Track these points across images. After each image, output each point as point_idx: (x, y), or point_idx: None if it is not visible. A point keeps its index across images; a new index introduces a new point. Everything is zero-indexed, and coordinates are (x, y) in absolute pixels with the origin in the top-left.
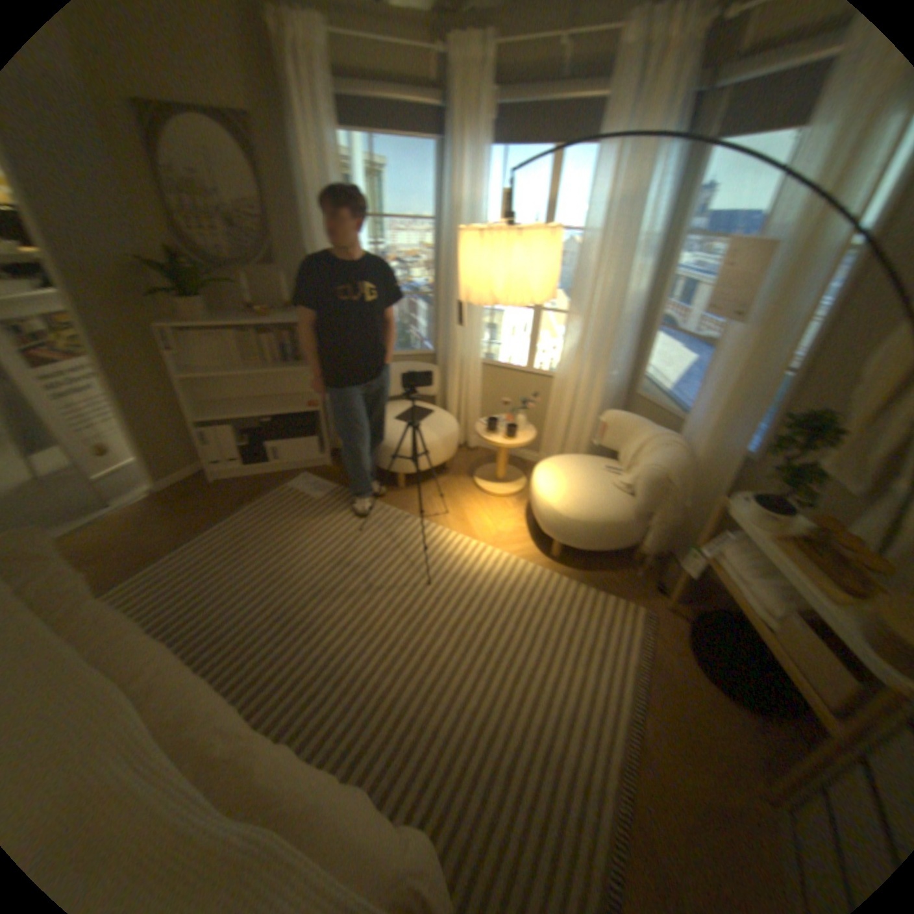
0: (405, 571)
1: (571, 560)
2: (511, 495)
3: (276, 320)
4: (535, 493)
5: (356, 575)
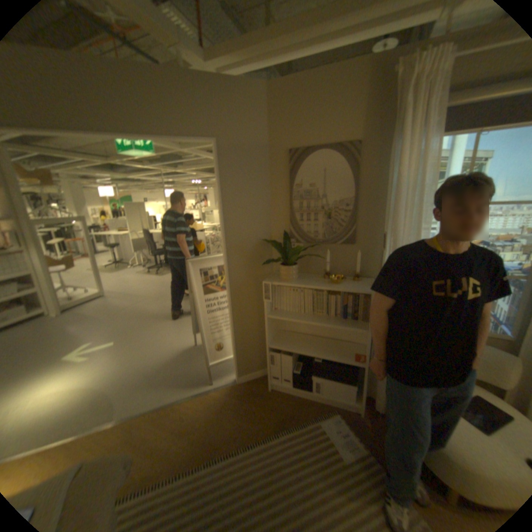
0: None
1: None
2: None
3: (349, 288)
4: None
5: None
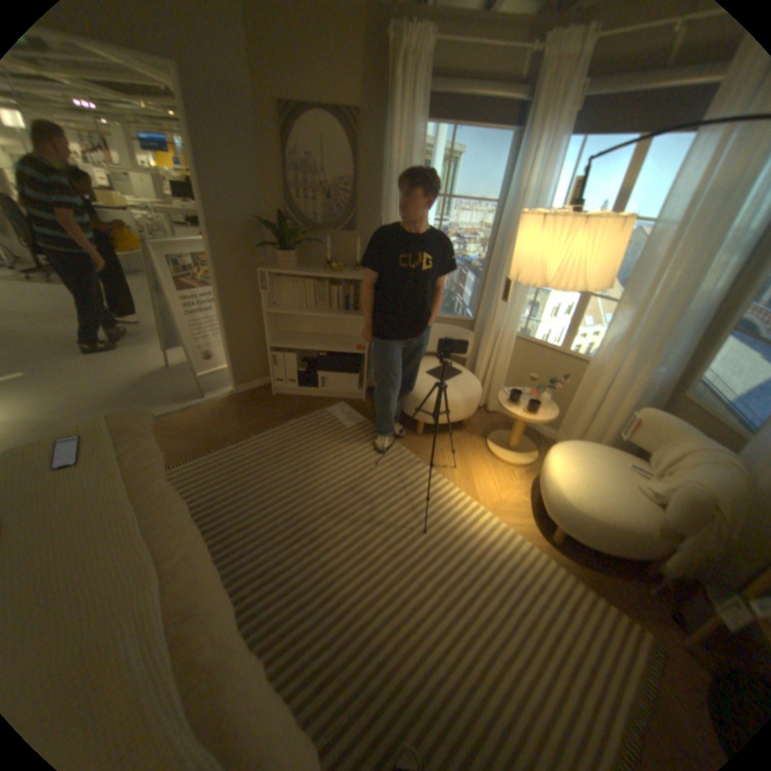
0: (406, 513)
1: (574, 552)
2: (521, 466)
3: (348, 276)
4: (548, 474)
5: (365, 504)
